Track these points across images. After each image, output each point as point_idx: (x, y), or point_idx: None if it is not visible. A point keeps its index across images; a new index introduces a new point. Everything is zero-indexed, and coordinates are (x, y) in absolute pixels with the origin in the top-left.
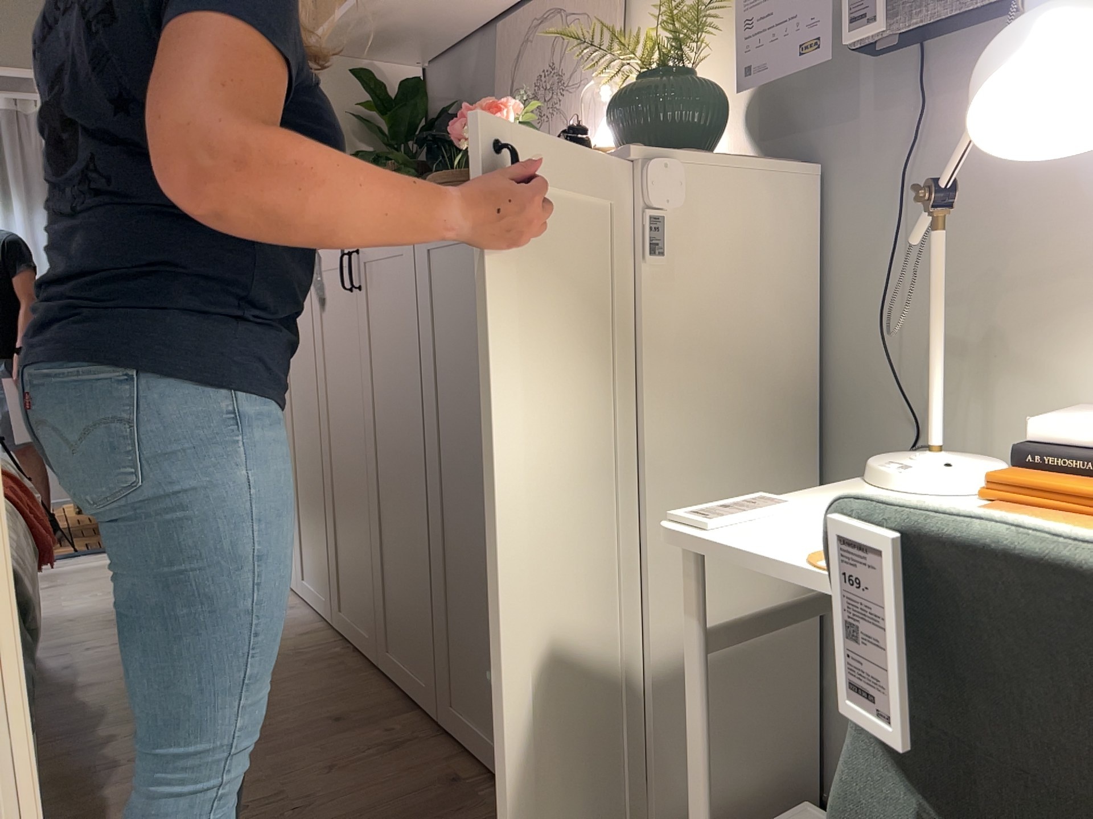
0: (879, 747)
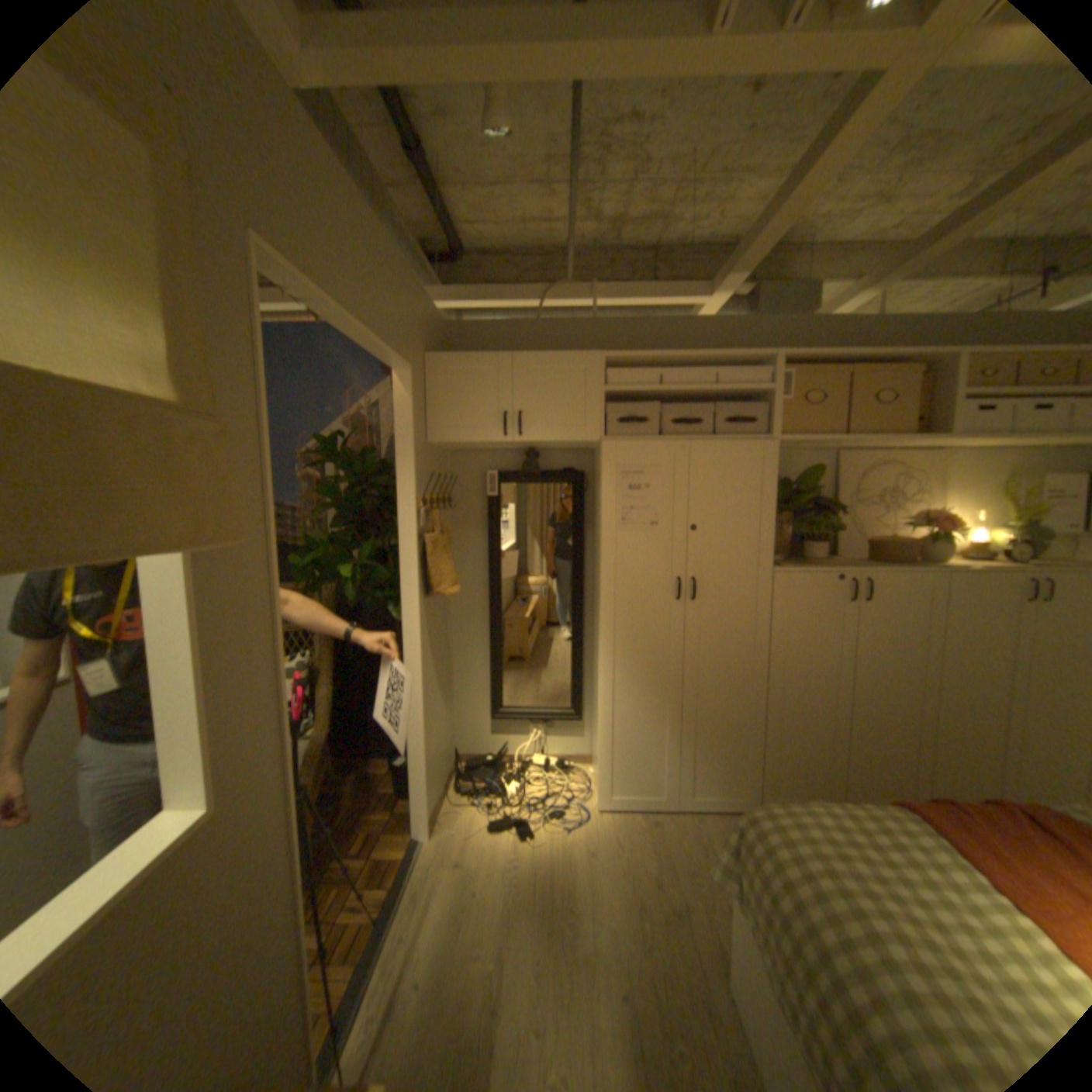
0: None
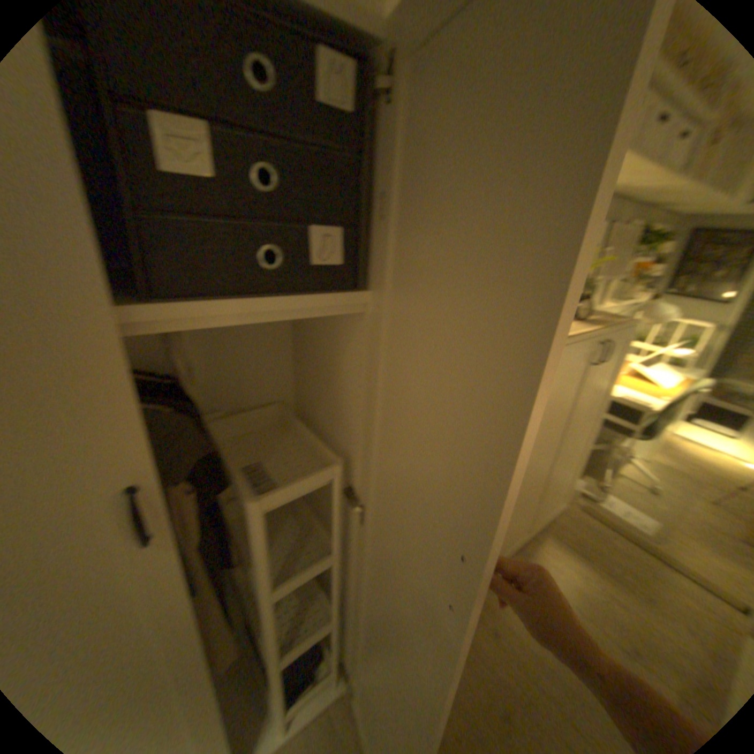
0: (664, 418)
